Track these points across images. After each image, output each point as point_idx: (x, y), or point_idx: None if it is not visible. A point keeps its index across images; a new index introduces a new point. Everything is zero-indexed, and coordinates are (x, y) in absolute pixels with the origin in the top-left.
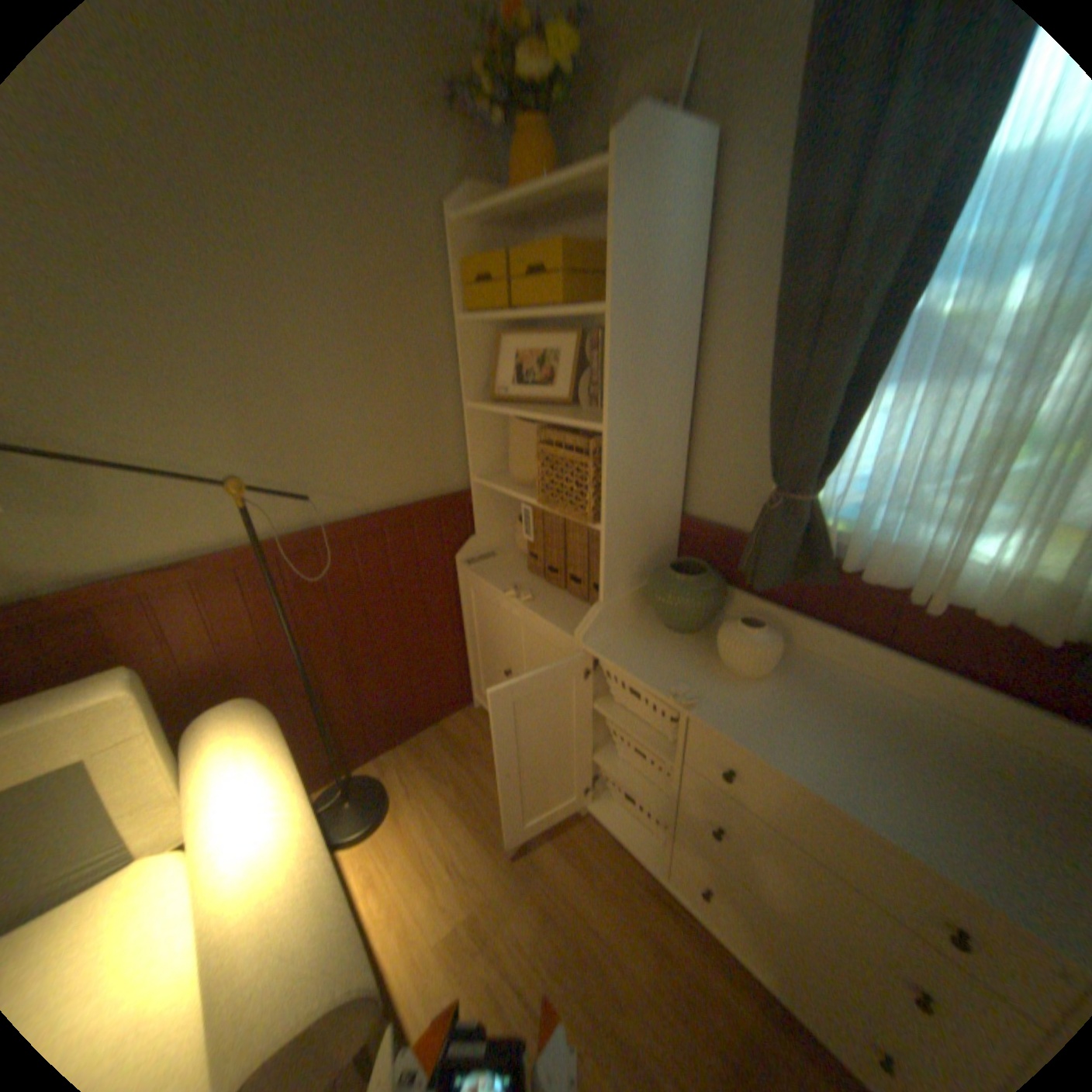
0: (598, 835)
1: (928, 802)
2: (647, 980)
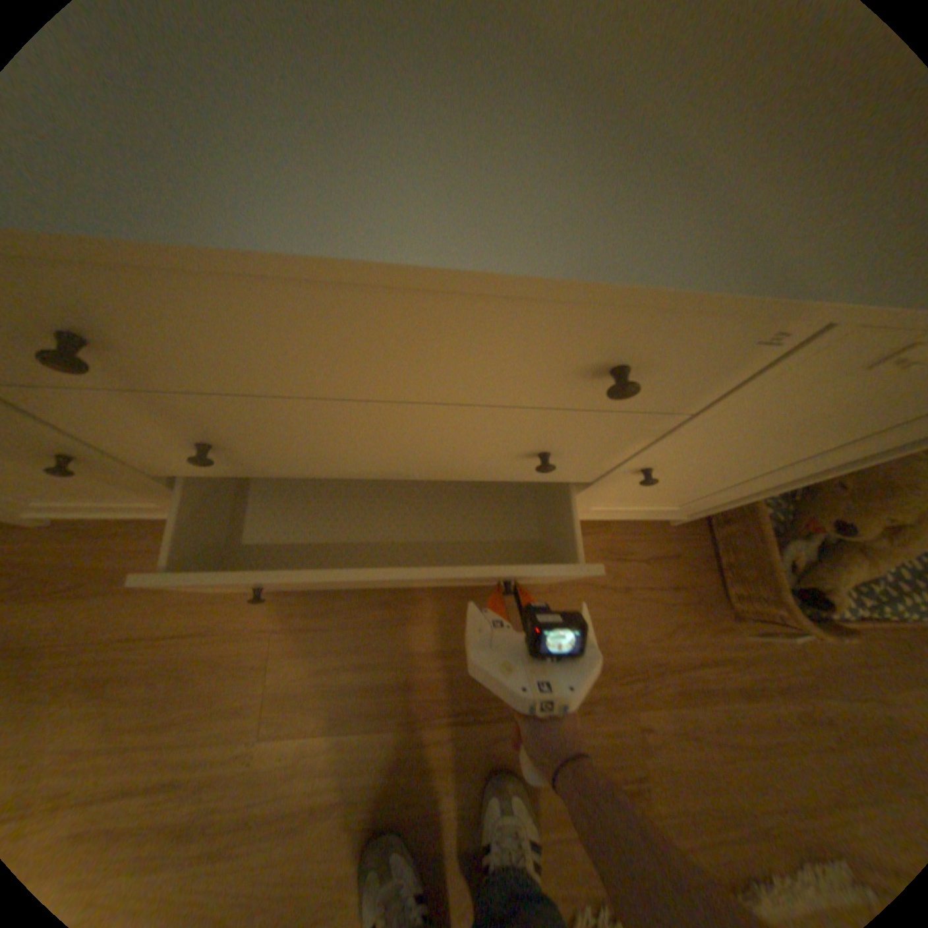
0: (93, 529)
1: (525, 117)
2: (267, 620)
